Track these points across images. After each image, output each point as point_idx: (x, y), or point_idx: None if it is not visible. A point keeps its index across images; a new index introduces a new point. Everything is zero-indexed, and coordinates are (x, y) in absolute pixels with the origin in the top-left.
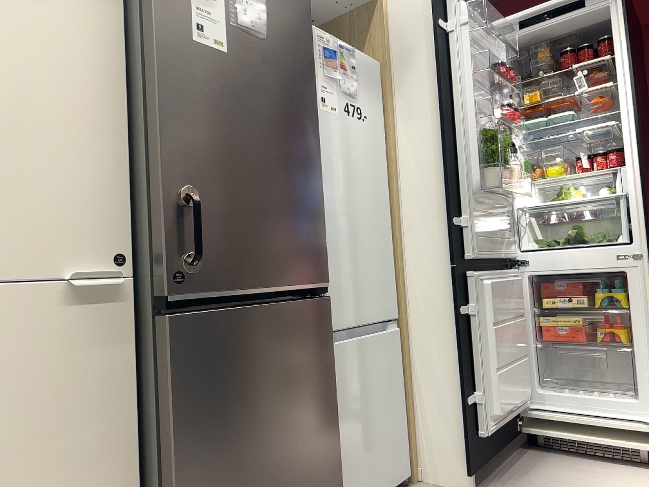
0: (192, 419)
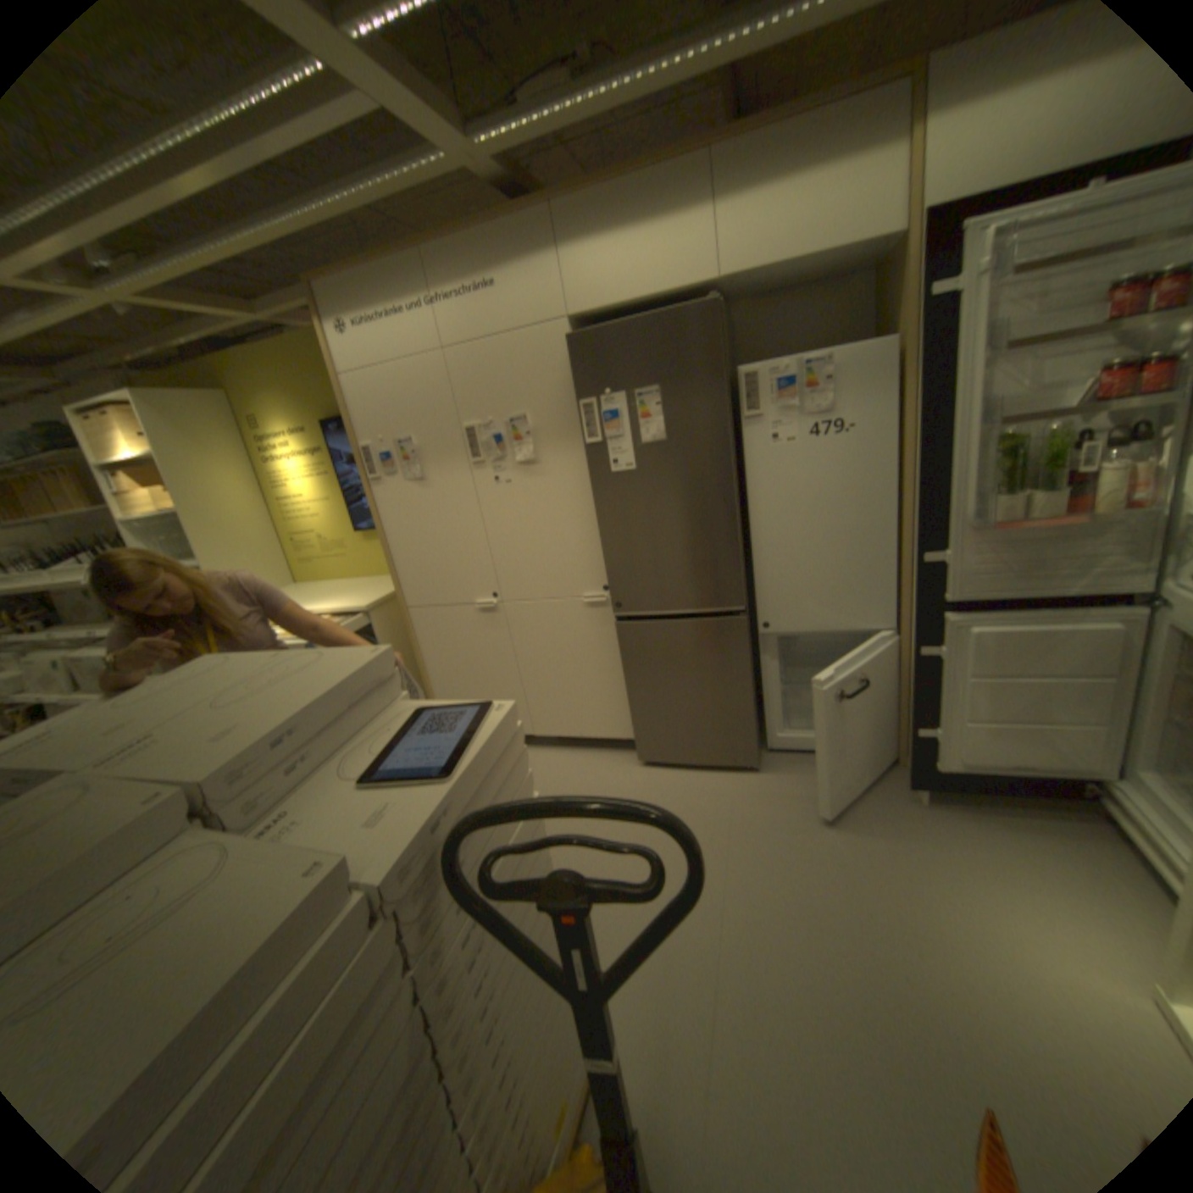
0: (634, 669)
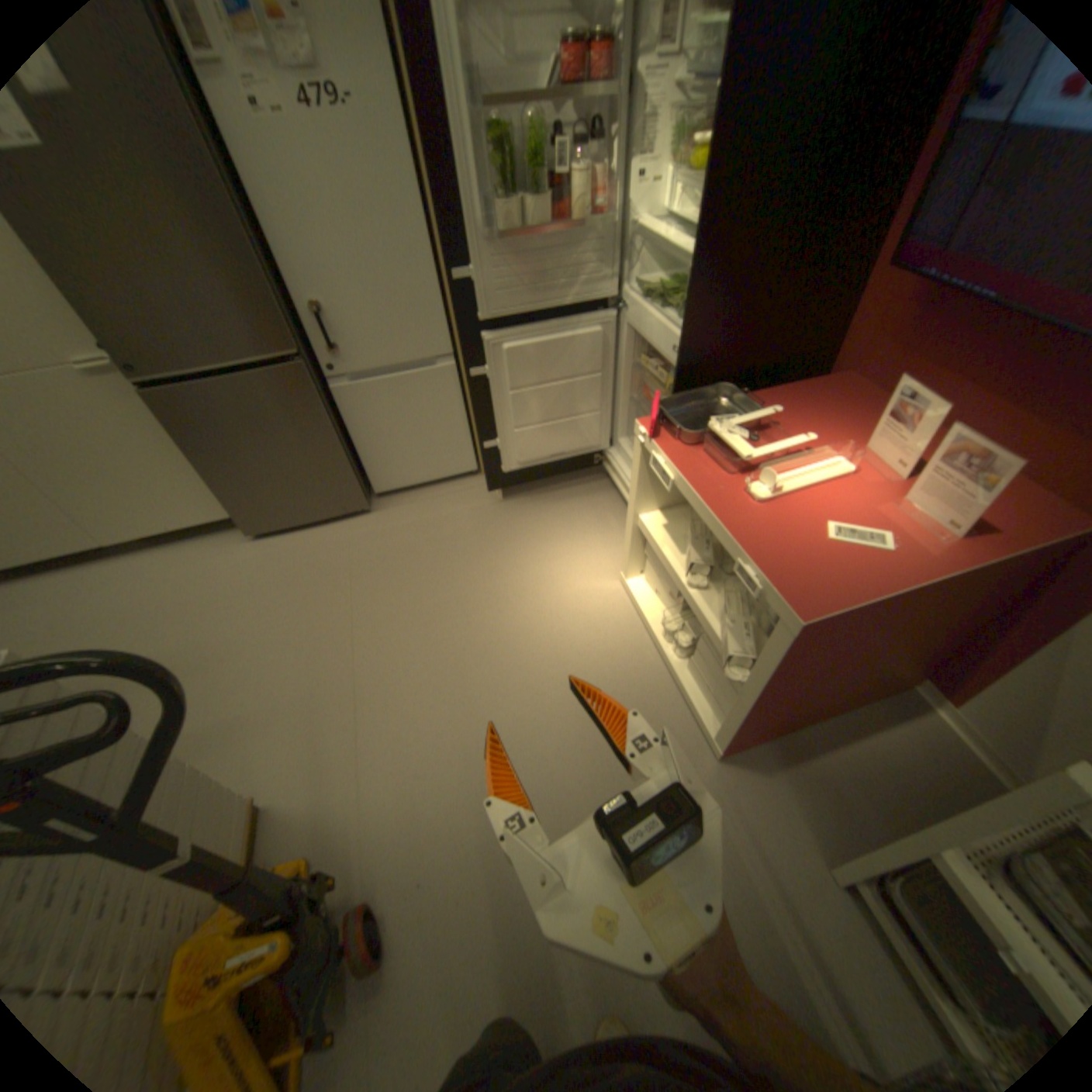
0: (192, 444)
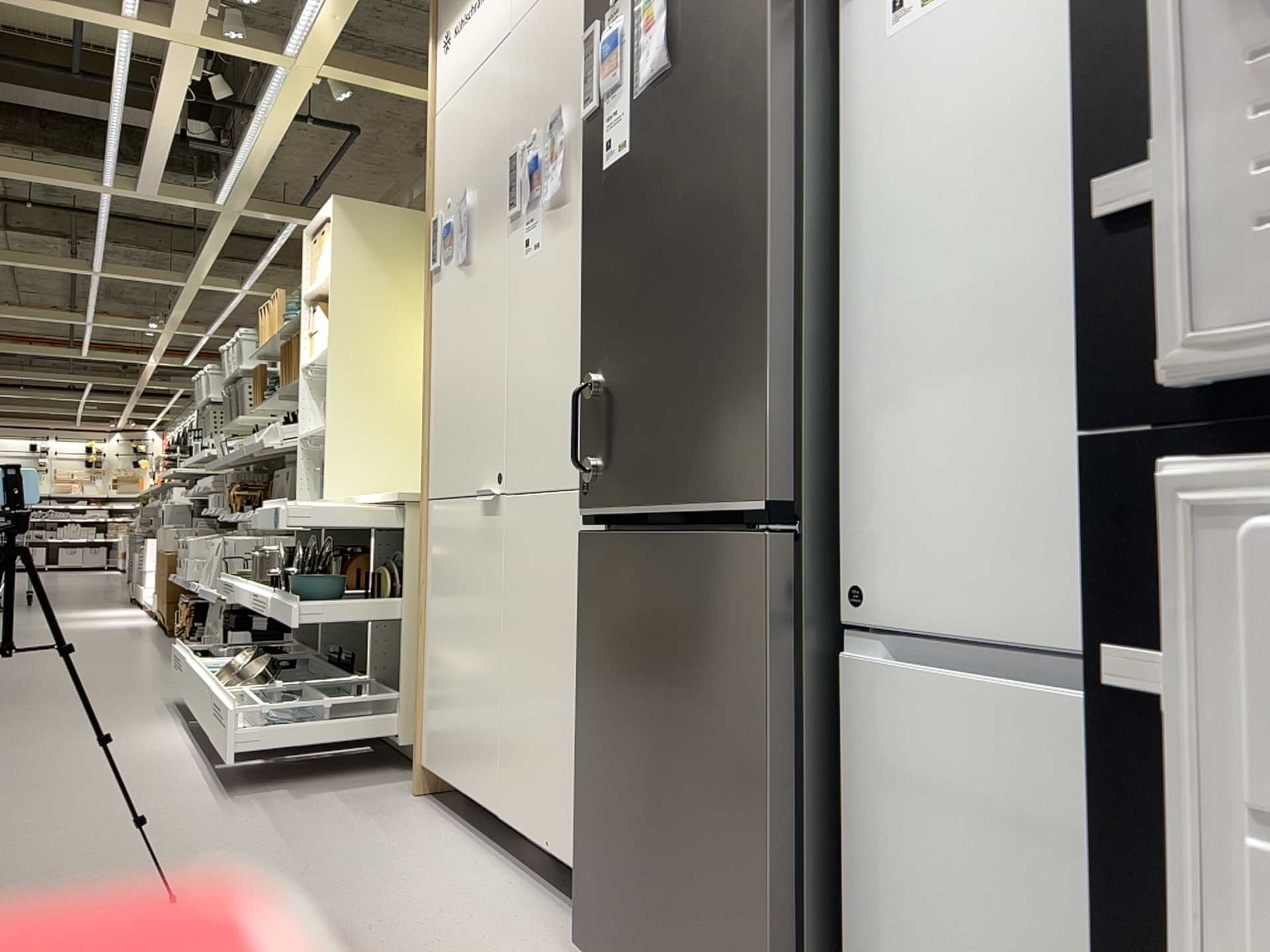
0: (589, 666)
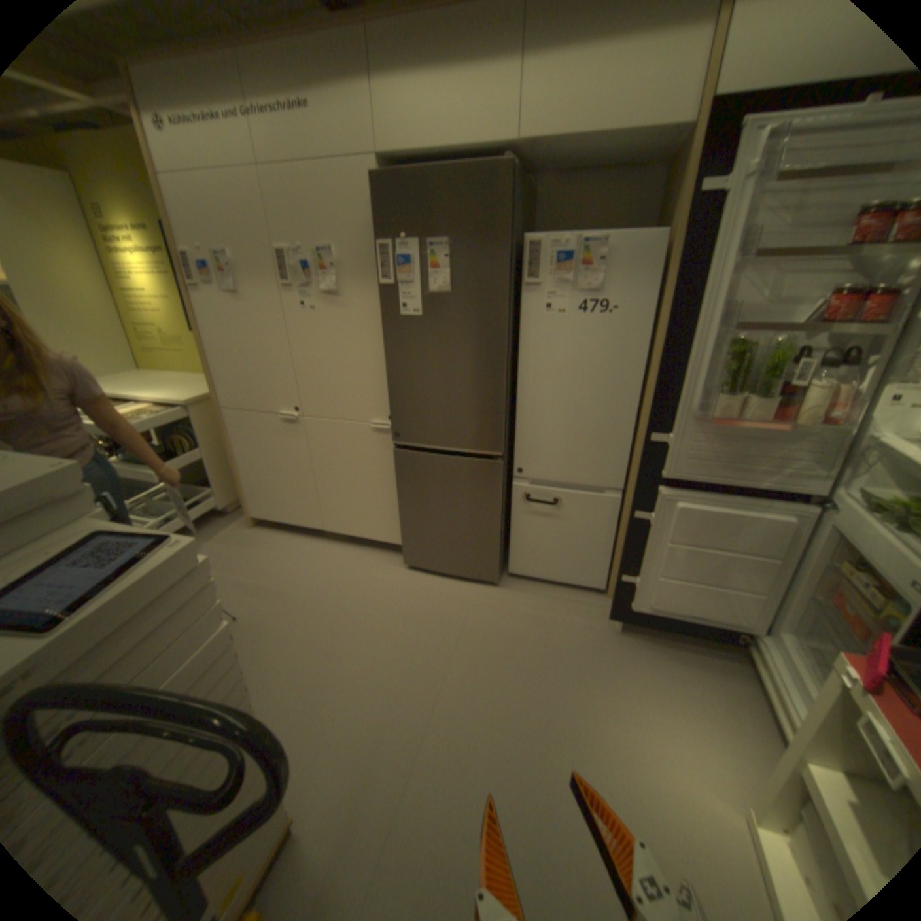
0: (407, 490)
